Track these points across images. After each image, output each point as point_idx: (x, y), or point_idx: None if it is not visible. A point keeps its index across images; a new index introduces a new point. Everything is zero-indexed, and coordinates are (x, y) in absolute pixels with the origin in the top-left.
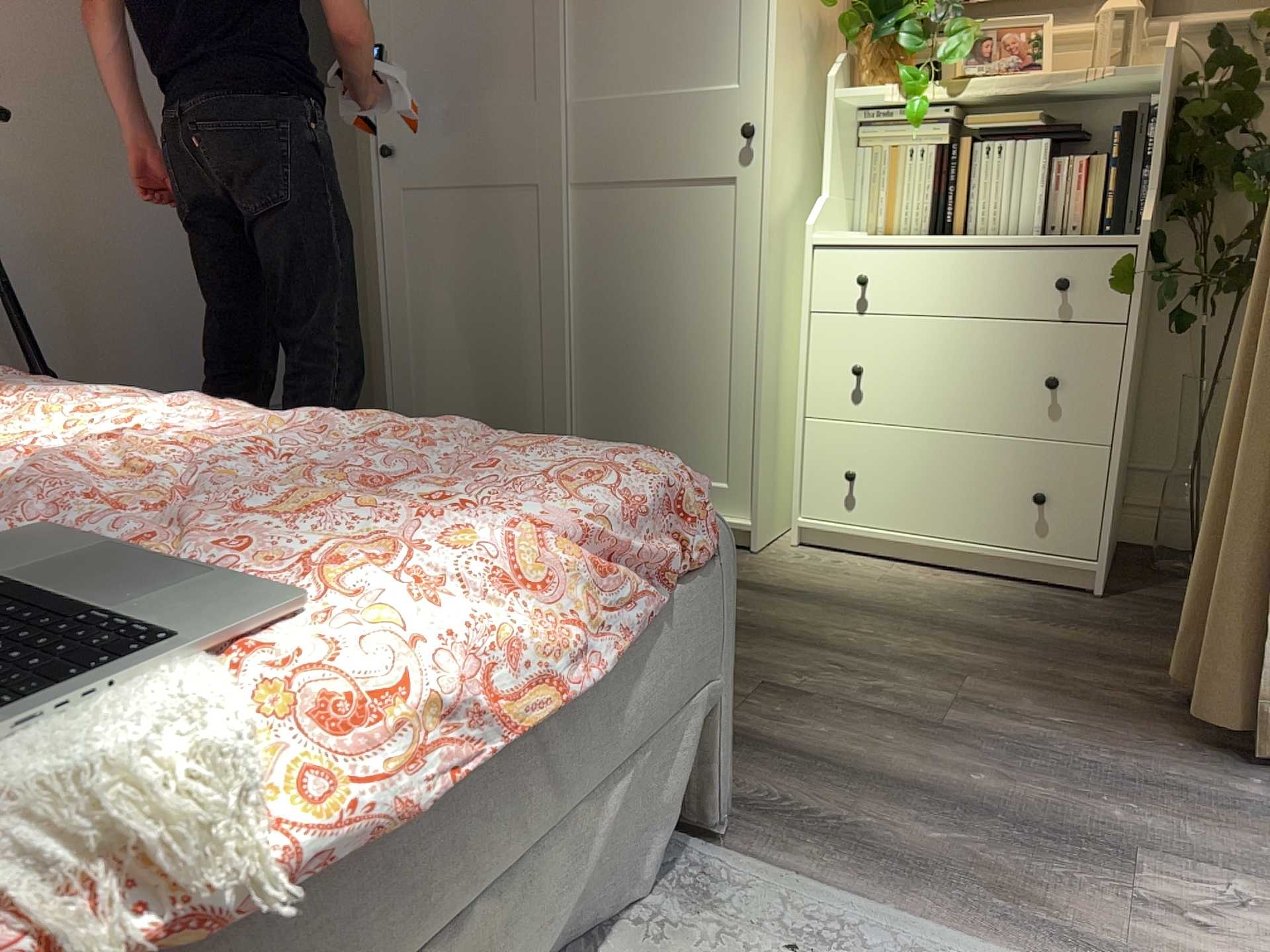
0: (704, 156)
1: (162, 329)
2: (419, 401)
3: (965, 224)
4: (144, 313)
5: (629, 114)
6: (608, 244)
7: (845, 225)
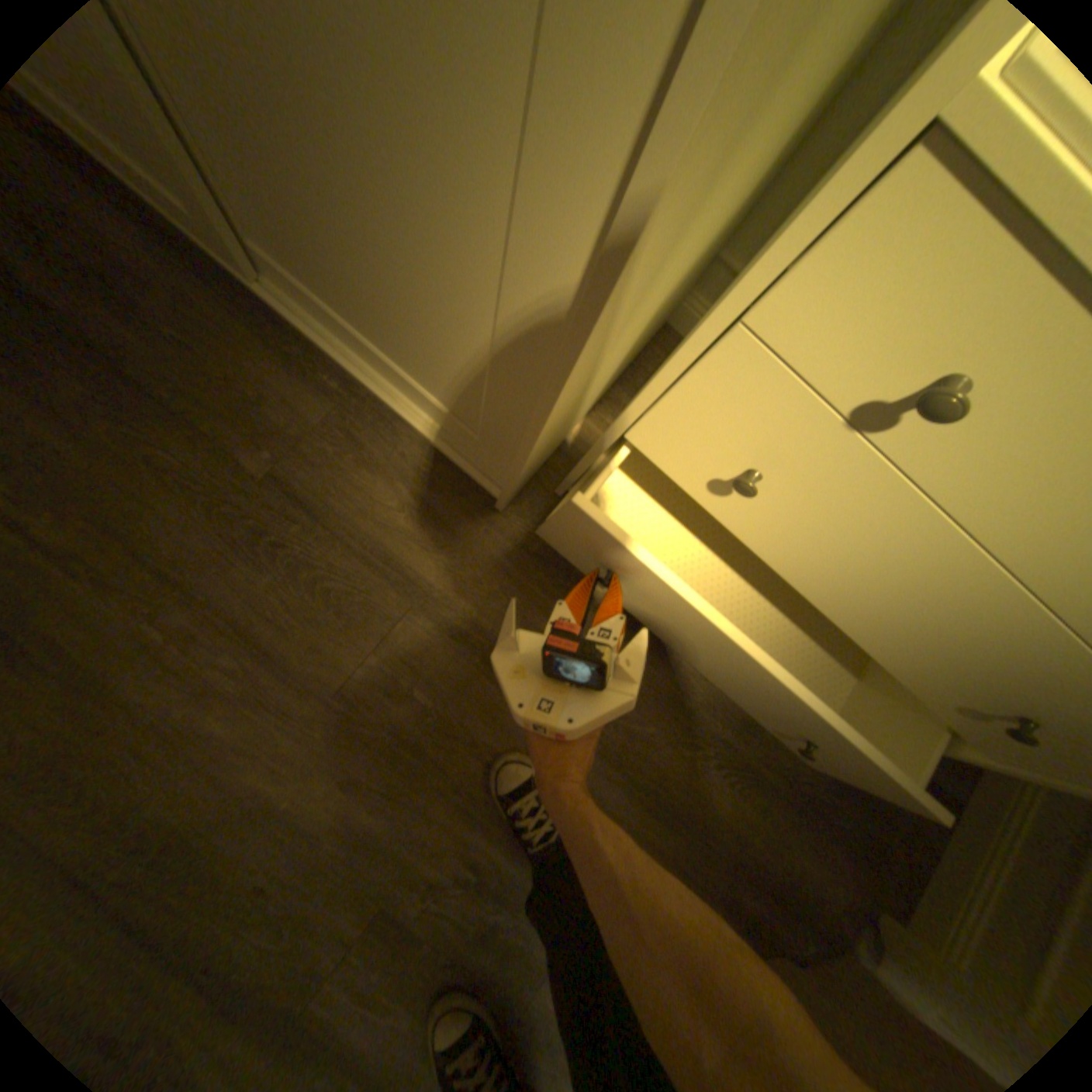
0: None
1: None
2: None
3: None
4: None
5: None
6: None
7: None
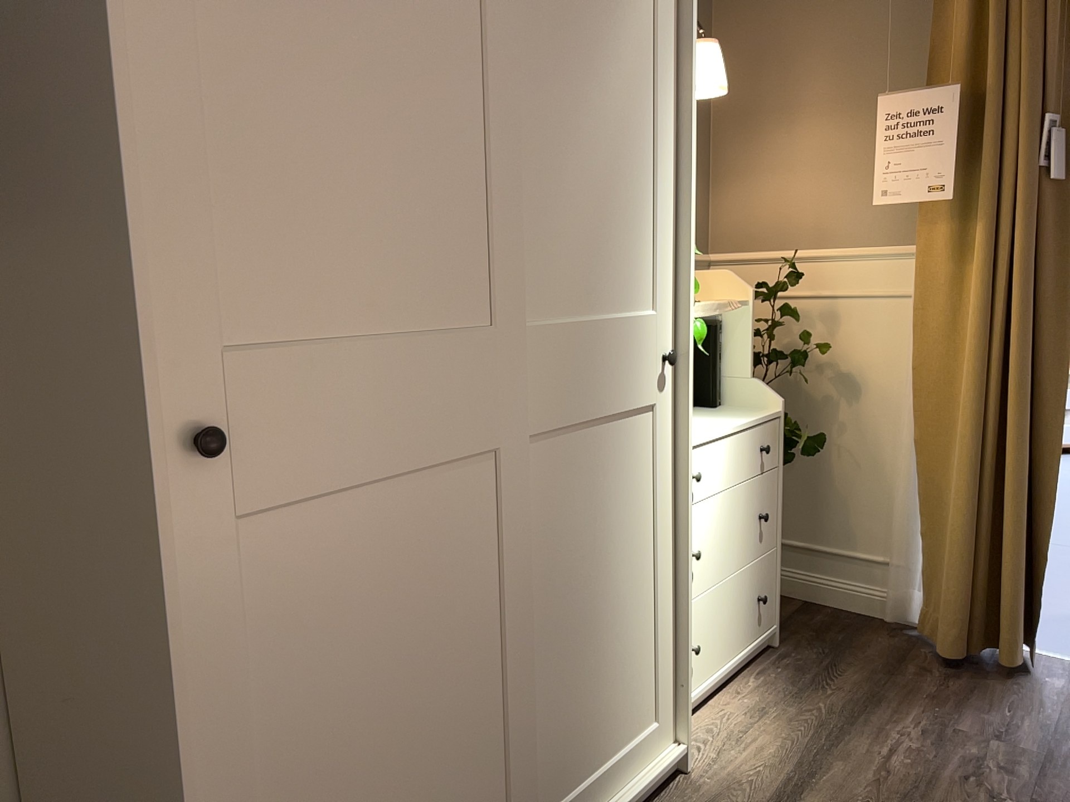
0: (632, 385)
1: None
2: None
3: None
4: None
5: (579, 346)
6: (559, 498)
7: None
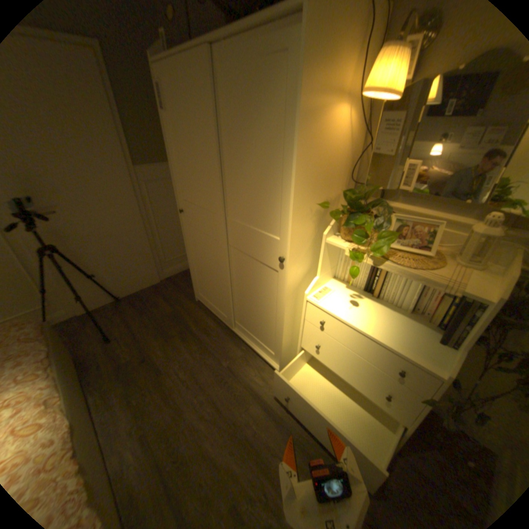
0: (268, 258)
1: (131, 250)
2: (198, 283)
3: (379, 294)
4: (123, 247)
5: (244, 231)
6: (240, 268)
7: (330, 277)
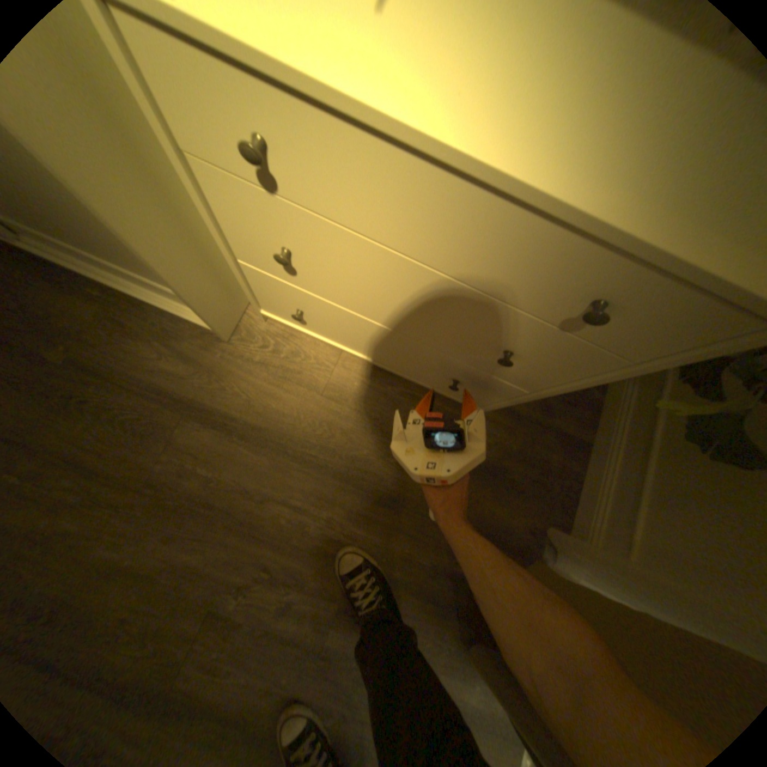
0: None
1: None
2: None
3: None
4: None
5: None
6: None
7: None
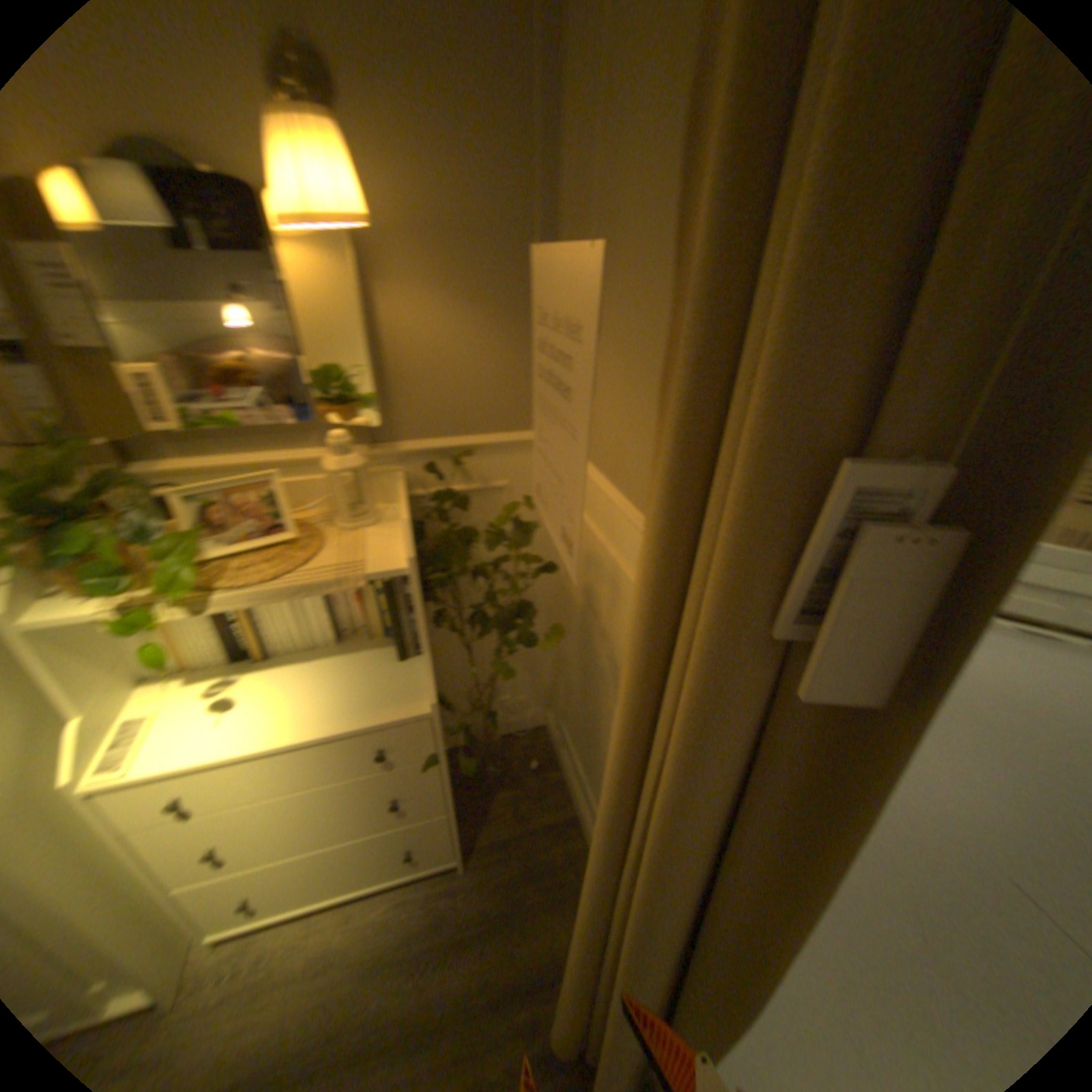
0: None
1: None
2: None
3: (259, 651)
4: None
5: None
6: None
7: (118, 692)
